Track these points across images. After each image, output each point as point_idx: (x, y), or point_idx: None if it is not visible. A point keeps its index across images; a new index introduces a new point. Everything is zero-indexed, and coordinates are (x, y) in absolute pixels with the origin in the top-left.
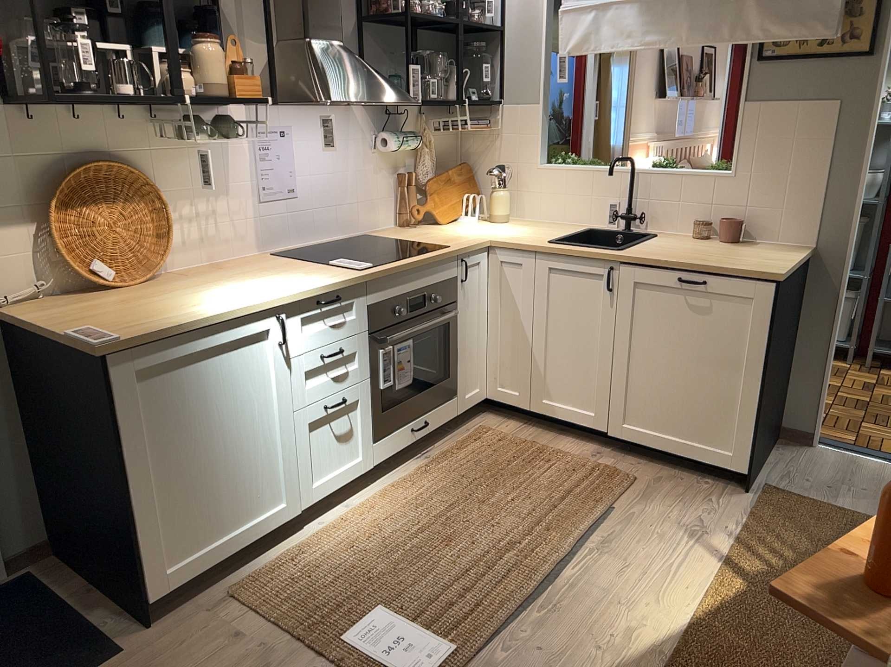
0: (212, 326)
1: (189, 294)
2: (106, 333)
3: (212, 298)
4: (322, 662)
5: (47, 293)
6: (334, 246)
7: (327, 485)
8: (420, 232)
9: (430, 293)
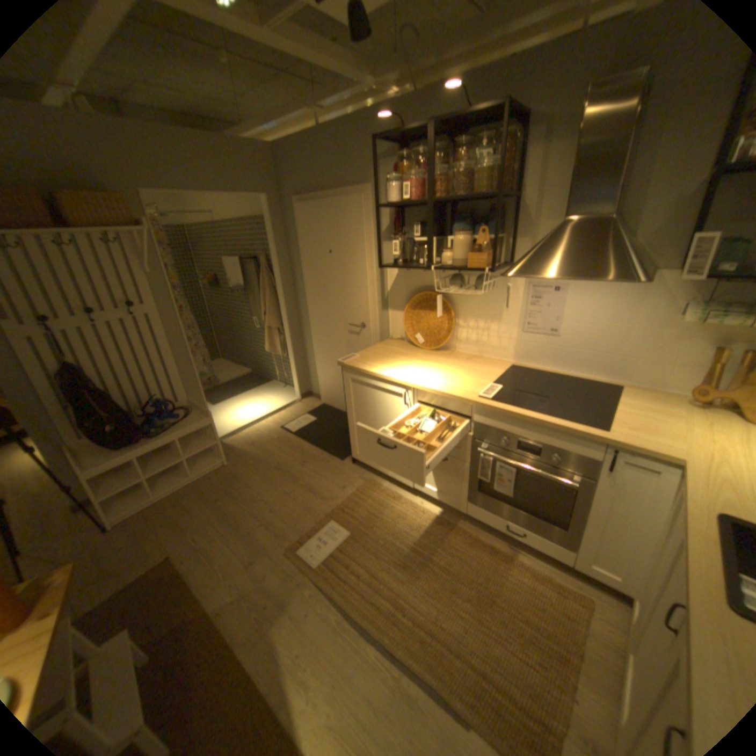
0: (375, 376)
1: (412, 362)
2: (349, 359)
3: (404, 367)
4: (323, 516)
5: (406, 339)
6: (588, 382)
7: (430, 490)
8: (681, 412)
9: (555, 452)
